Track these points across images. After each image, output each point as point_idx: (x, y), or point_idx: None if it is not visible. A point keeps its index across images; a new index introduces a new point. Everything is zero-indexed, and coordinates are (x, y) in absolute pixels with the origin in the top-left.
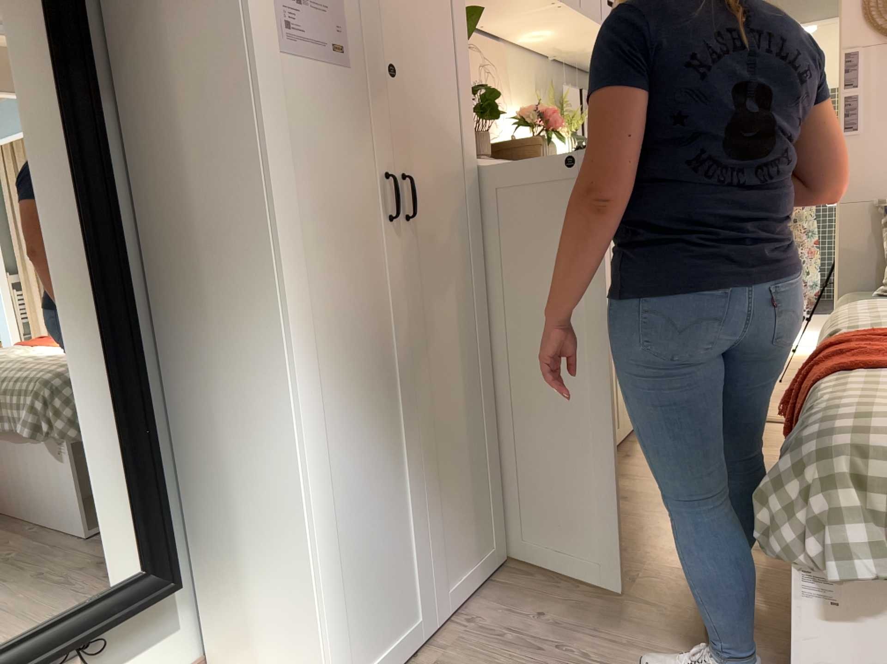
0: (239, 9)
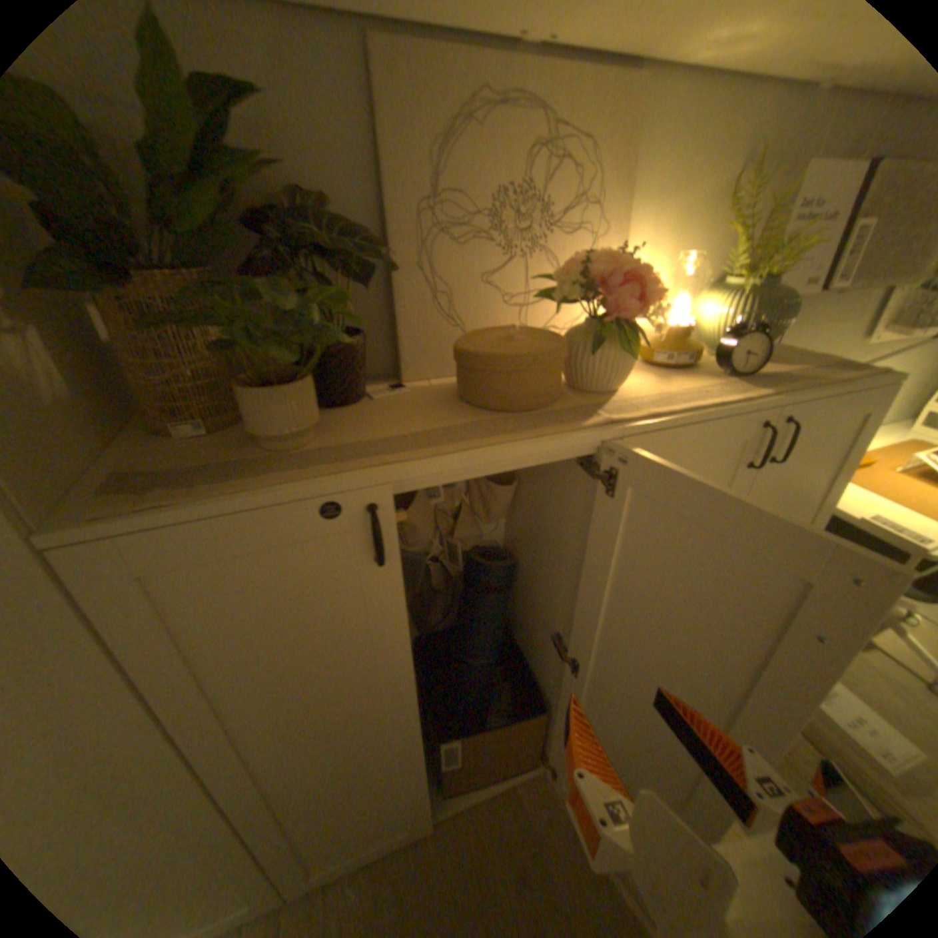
0: None
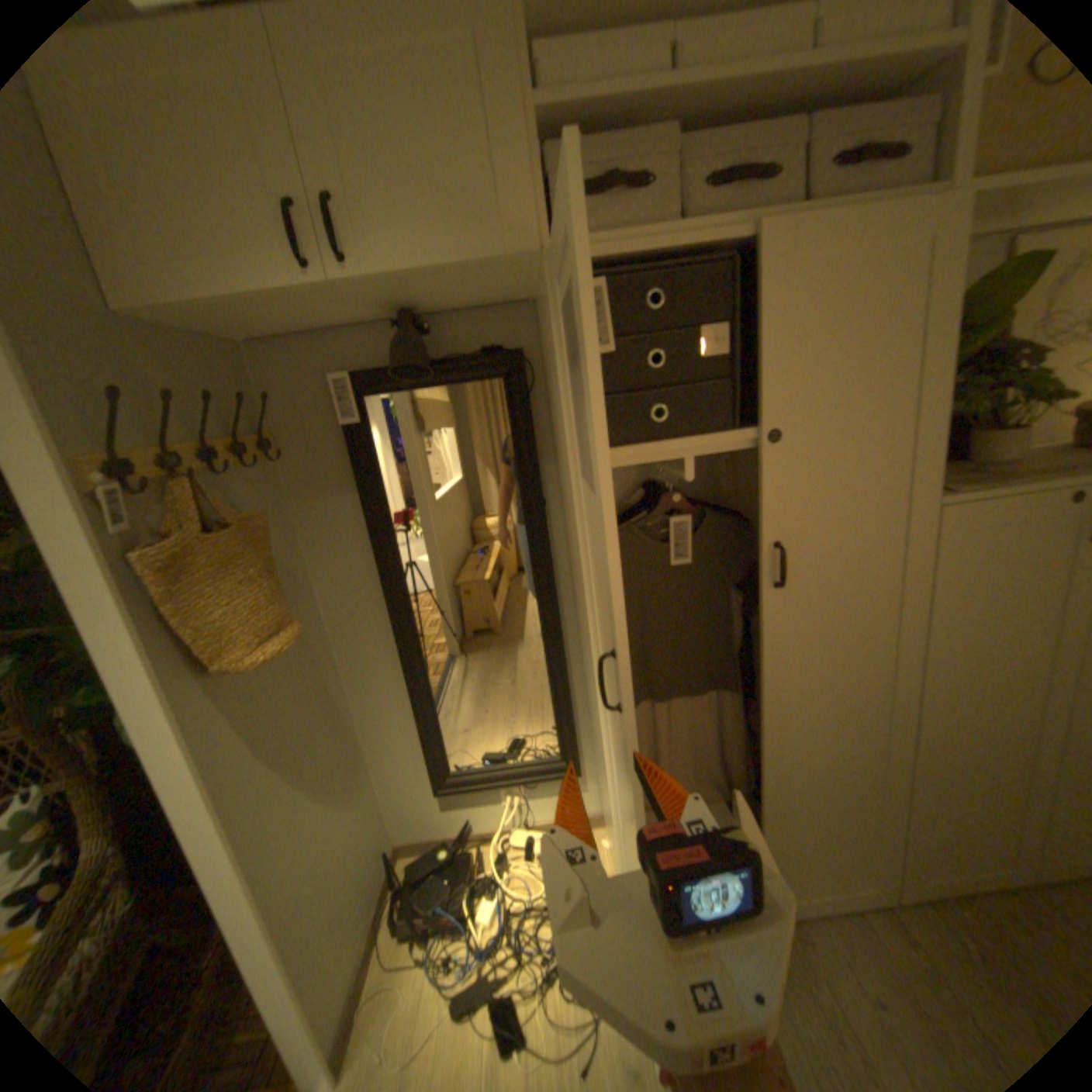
0: (571, 448)
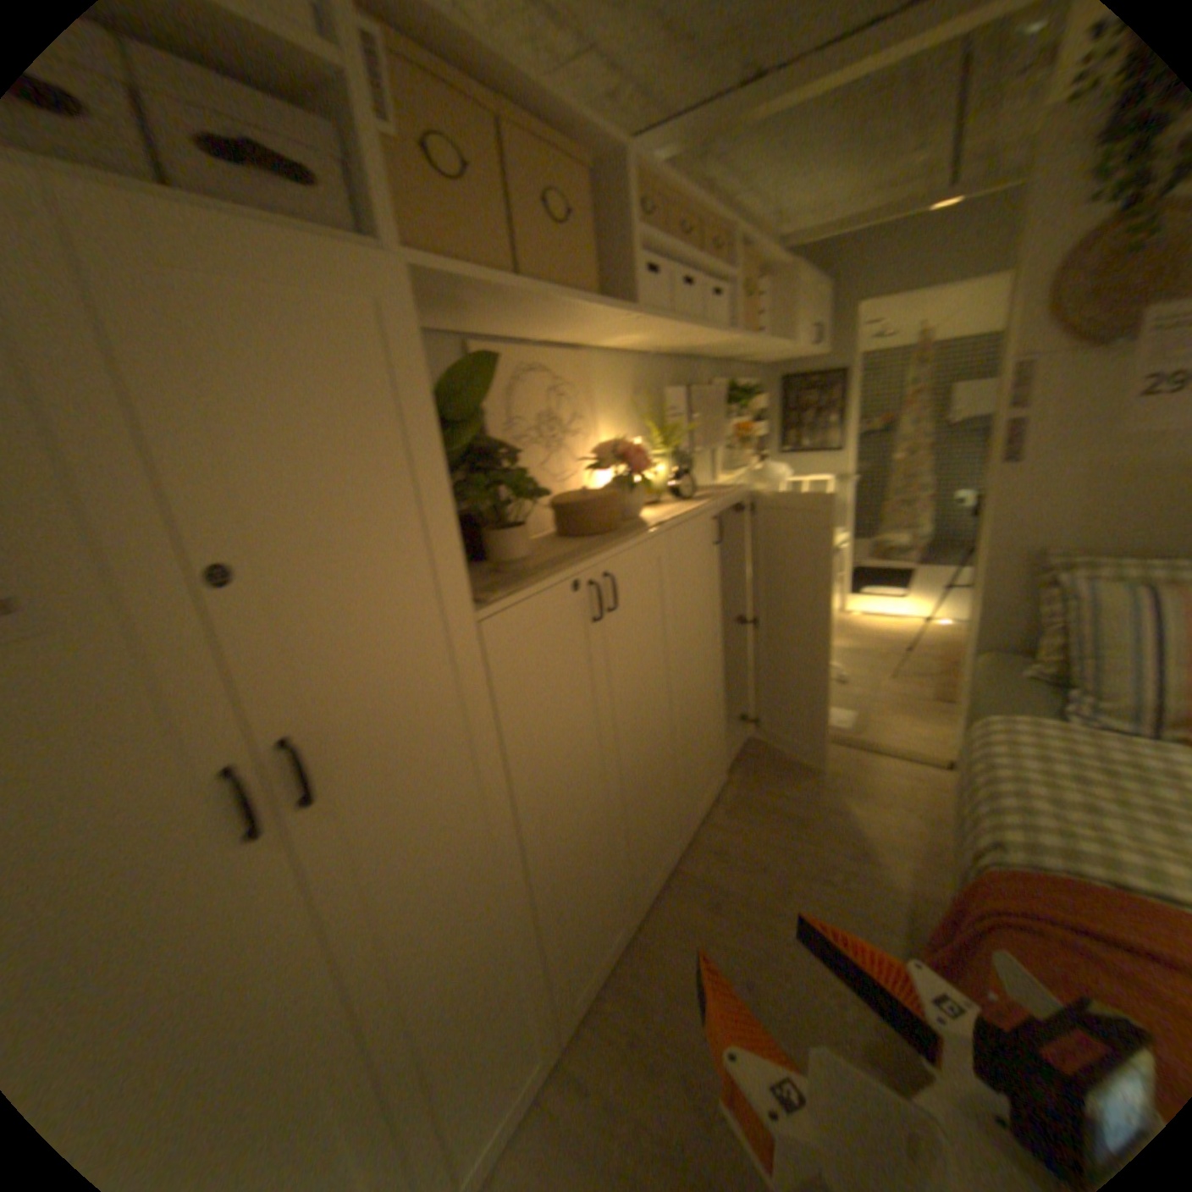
0: None
